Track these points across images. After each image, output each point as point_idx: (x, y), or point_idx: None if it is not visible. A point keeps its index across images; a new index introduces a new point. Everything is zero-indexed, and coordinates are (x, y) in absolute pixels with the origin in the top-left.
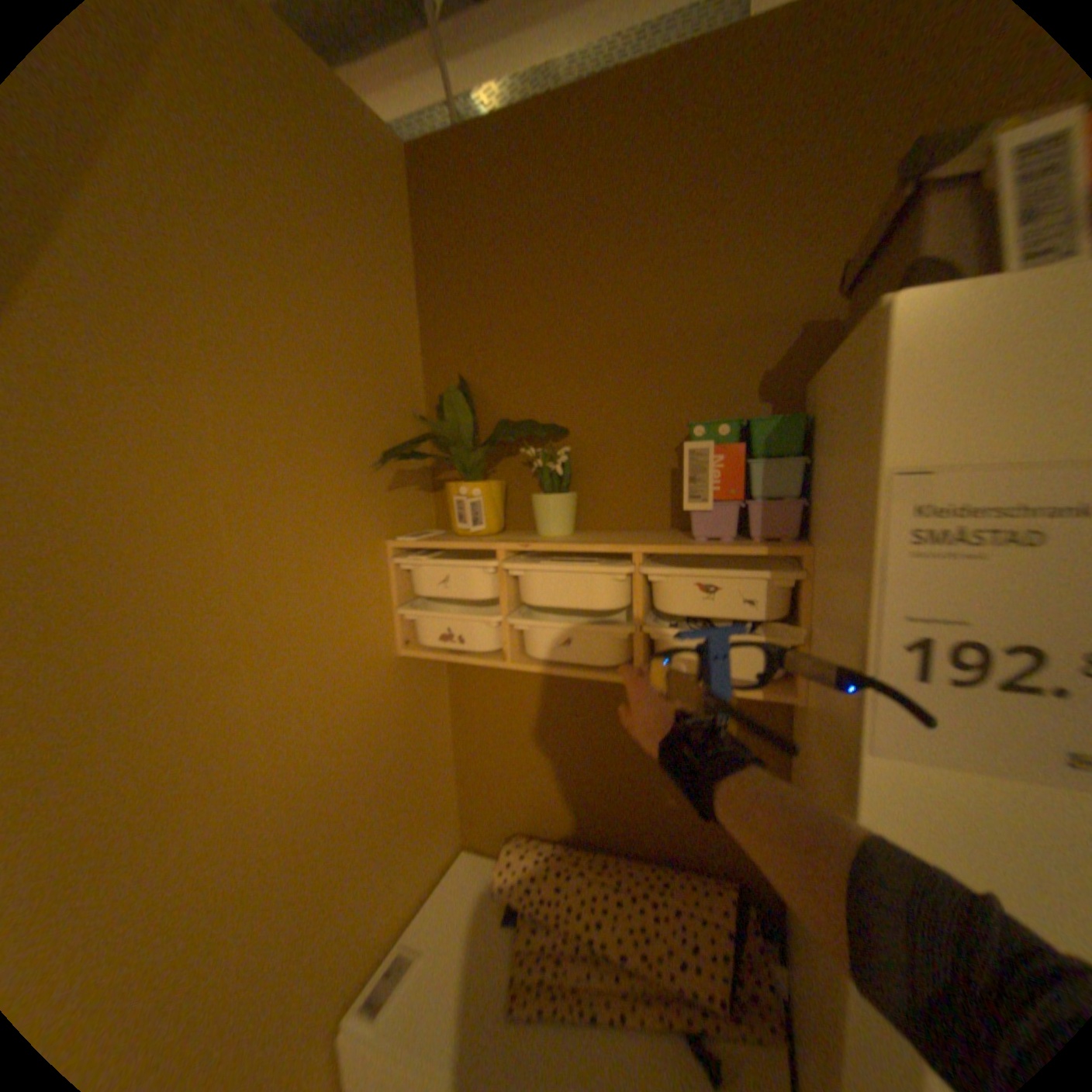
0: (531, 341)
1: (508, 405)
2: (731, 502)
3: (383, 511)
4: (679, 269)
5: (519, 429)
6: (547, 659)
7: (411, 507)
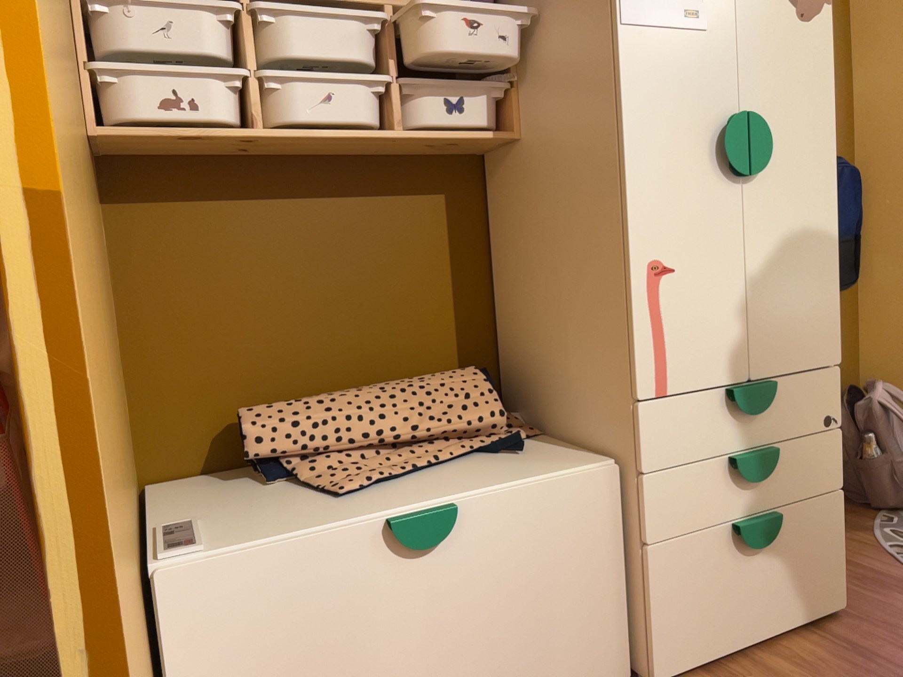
0: None
1: None
2: None
3: None
4: None
5: None
6: (306, 123)
7: None
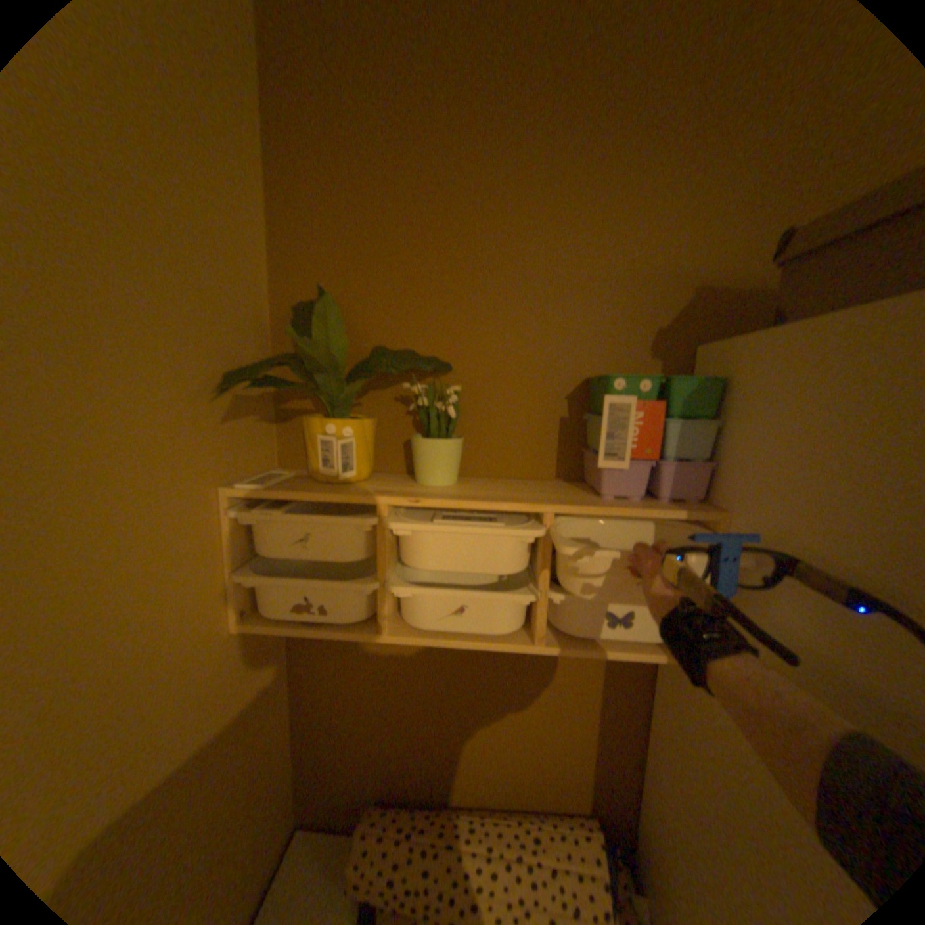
0: (412, 260)
1: (380, 329)
2: (645, 462)
3: (215, 450)
4: (584, 209)
5: (403, 360)
6: (433, 630)
7: (251, 443)
